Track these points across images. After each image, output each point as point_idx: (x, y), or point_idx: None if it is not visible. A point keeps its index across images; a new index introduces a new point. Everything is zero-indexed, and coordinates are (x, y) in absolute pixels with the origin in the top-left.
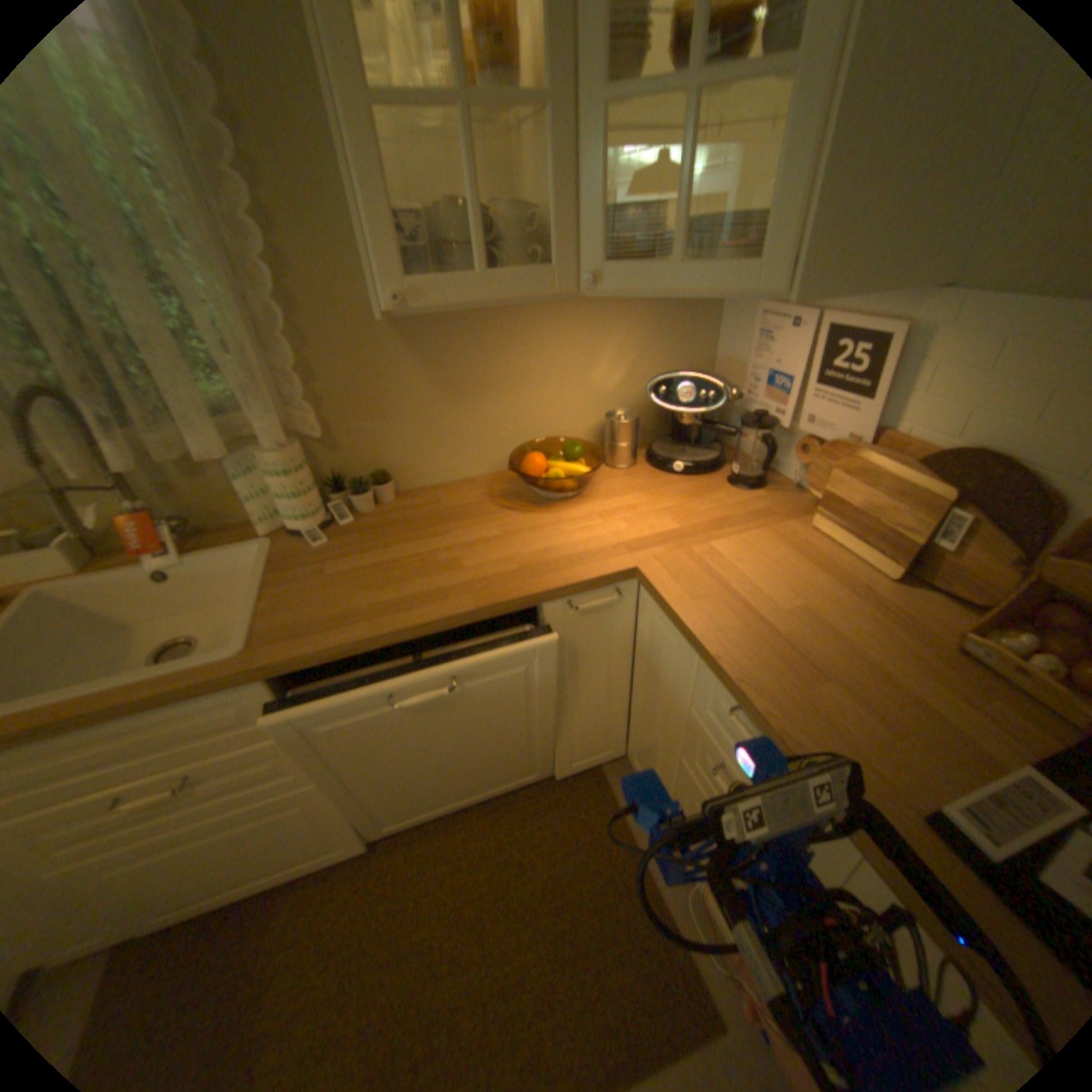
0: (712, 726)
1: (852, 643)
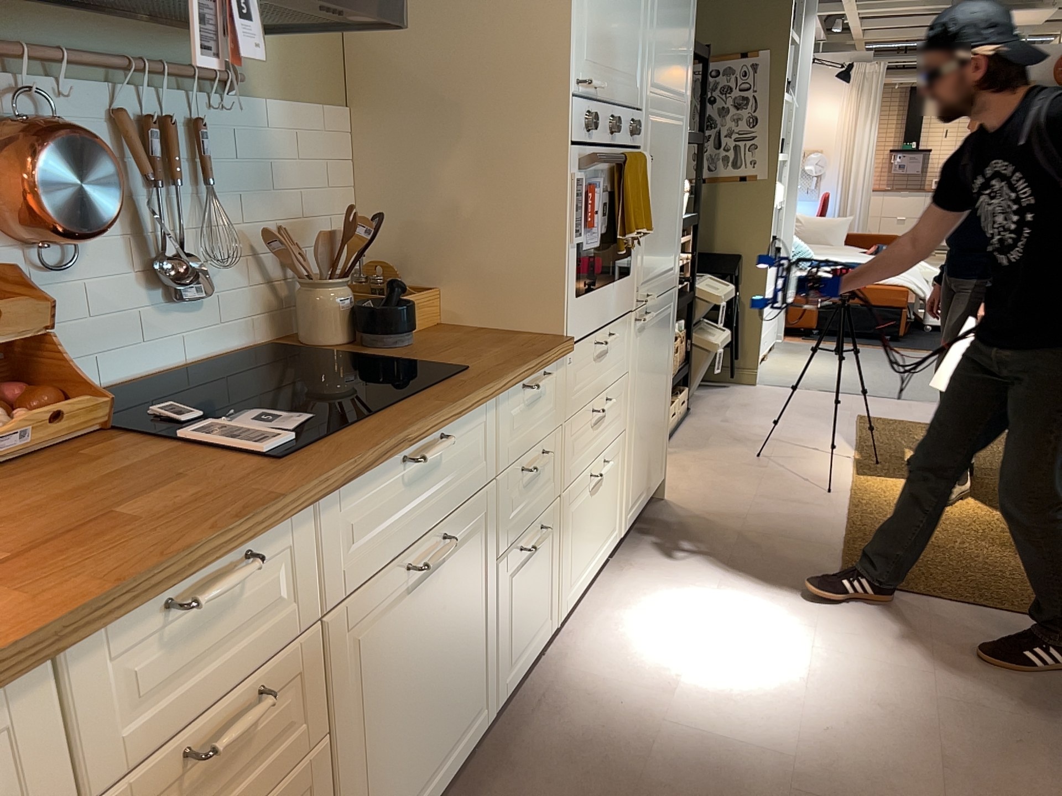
0: (138, 741)
1: (8, 516)
